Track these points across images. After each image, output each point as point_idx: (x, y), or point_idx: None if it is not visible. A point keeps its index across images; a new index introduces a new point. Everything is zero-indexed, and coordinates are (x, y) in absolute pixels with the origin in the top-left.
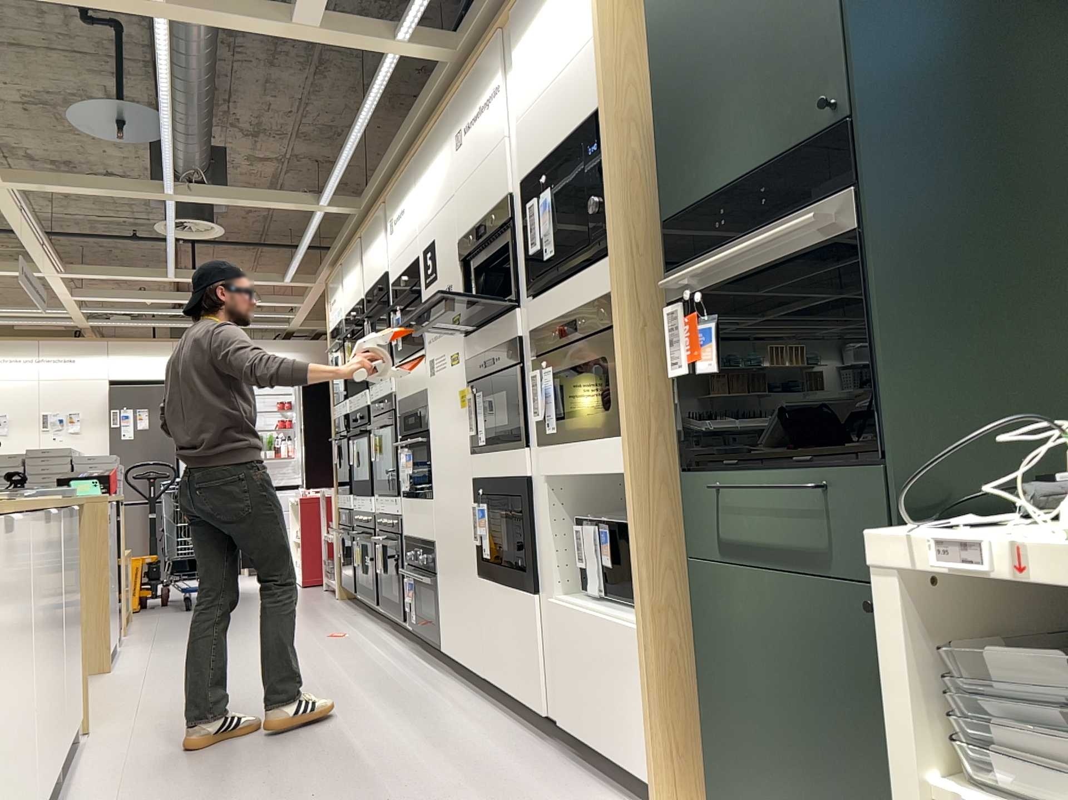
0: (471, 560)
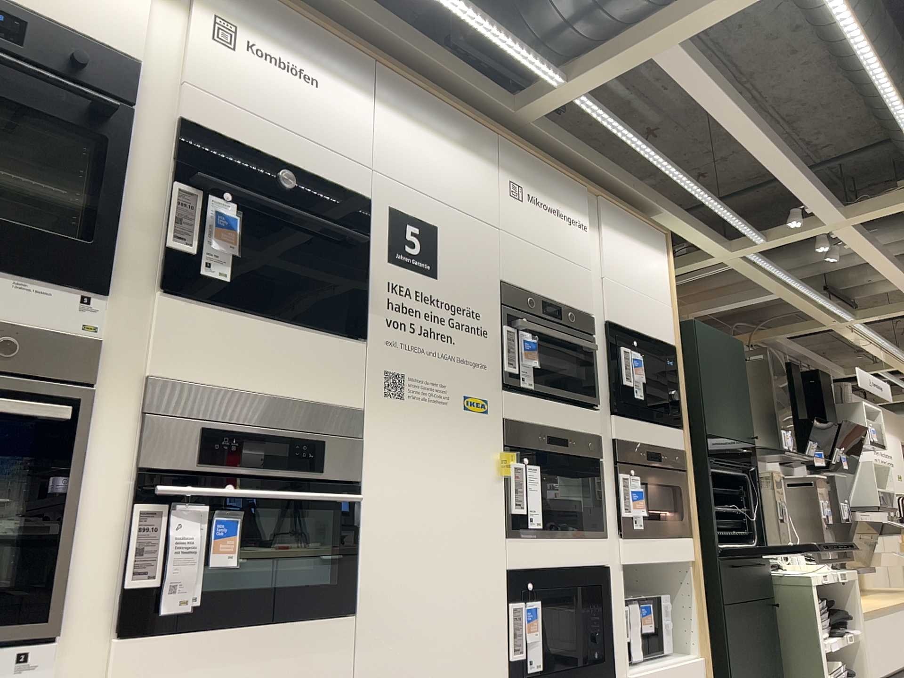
0: None
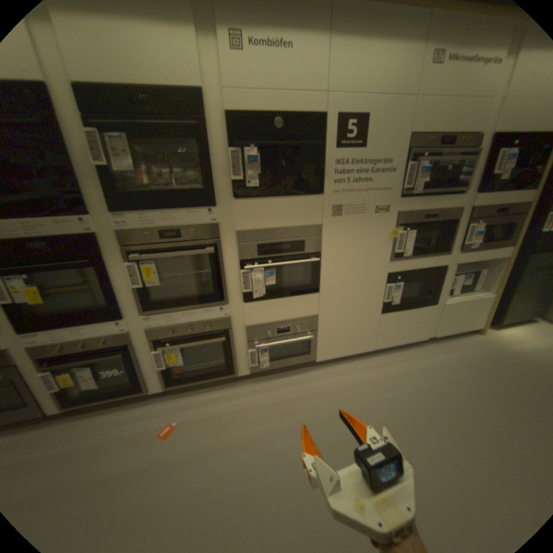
0: (372, 310)
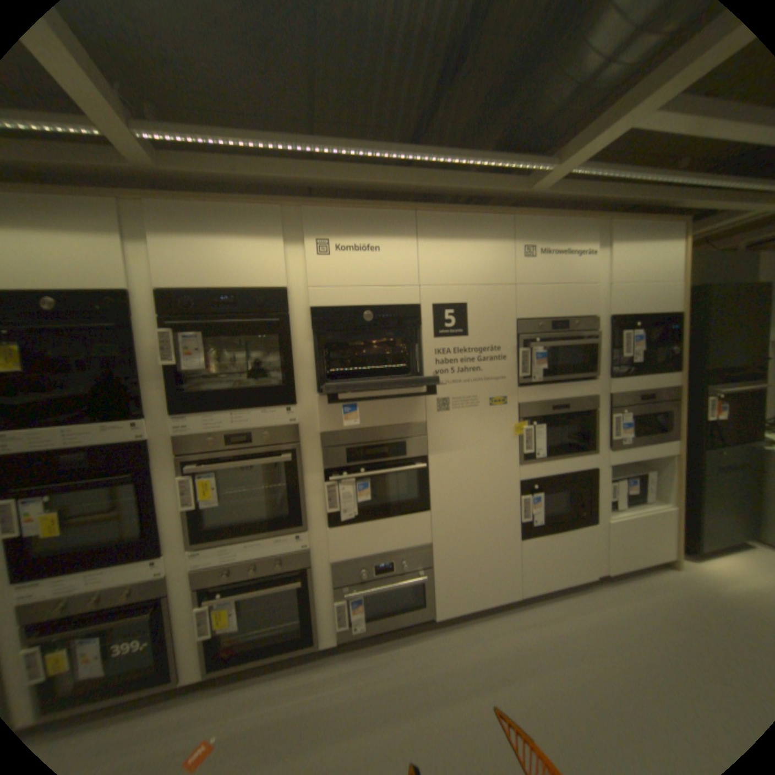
0: (509, 535)
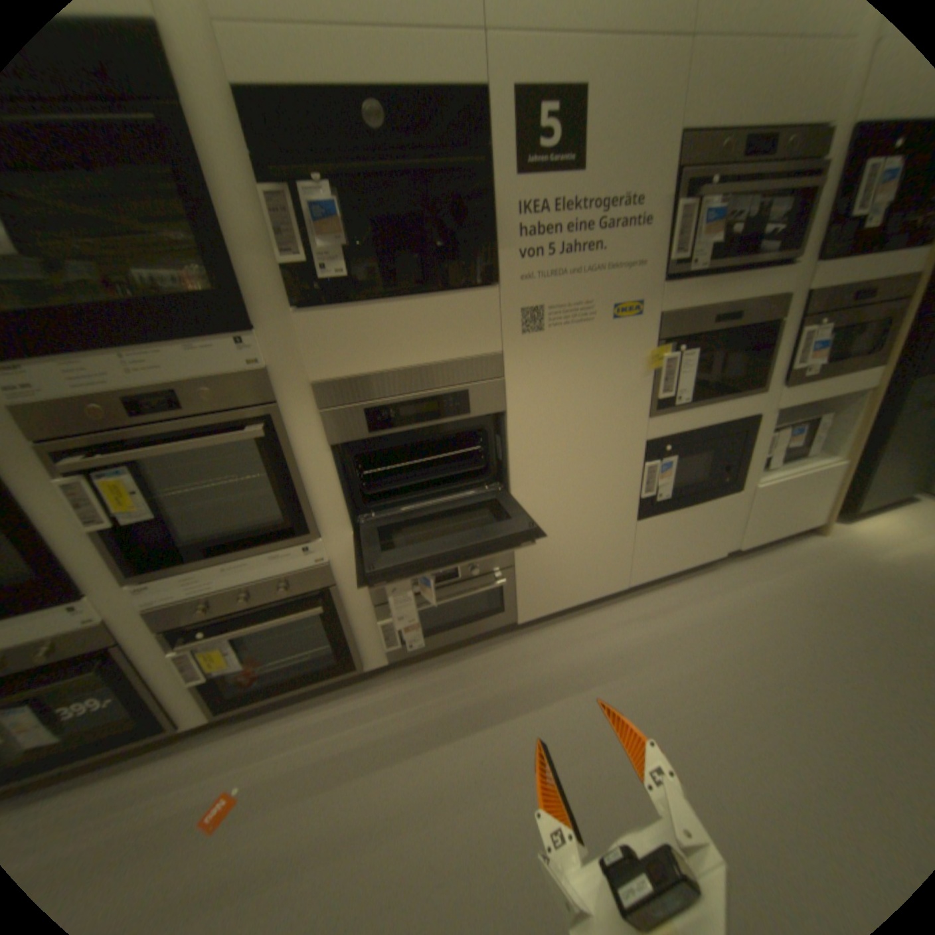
0: (620, 515)
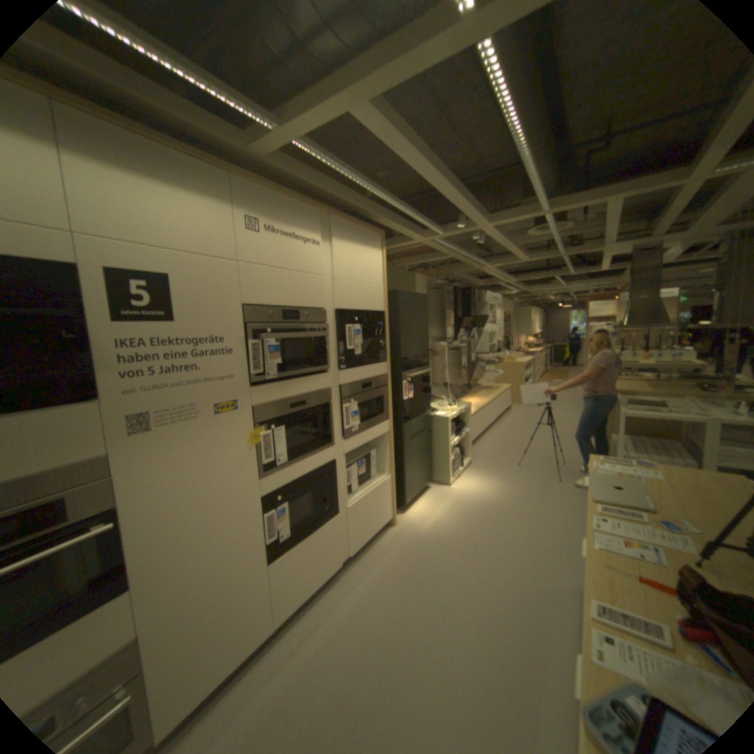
0: (252, 566)
